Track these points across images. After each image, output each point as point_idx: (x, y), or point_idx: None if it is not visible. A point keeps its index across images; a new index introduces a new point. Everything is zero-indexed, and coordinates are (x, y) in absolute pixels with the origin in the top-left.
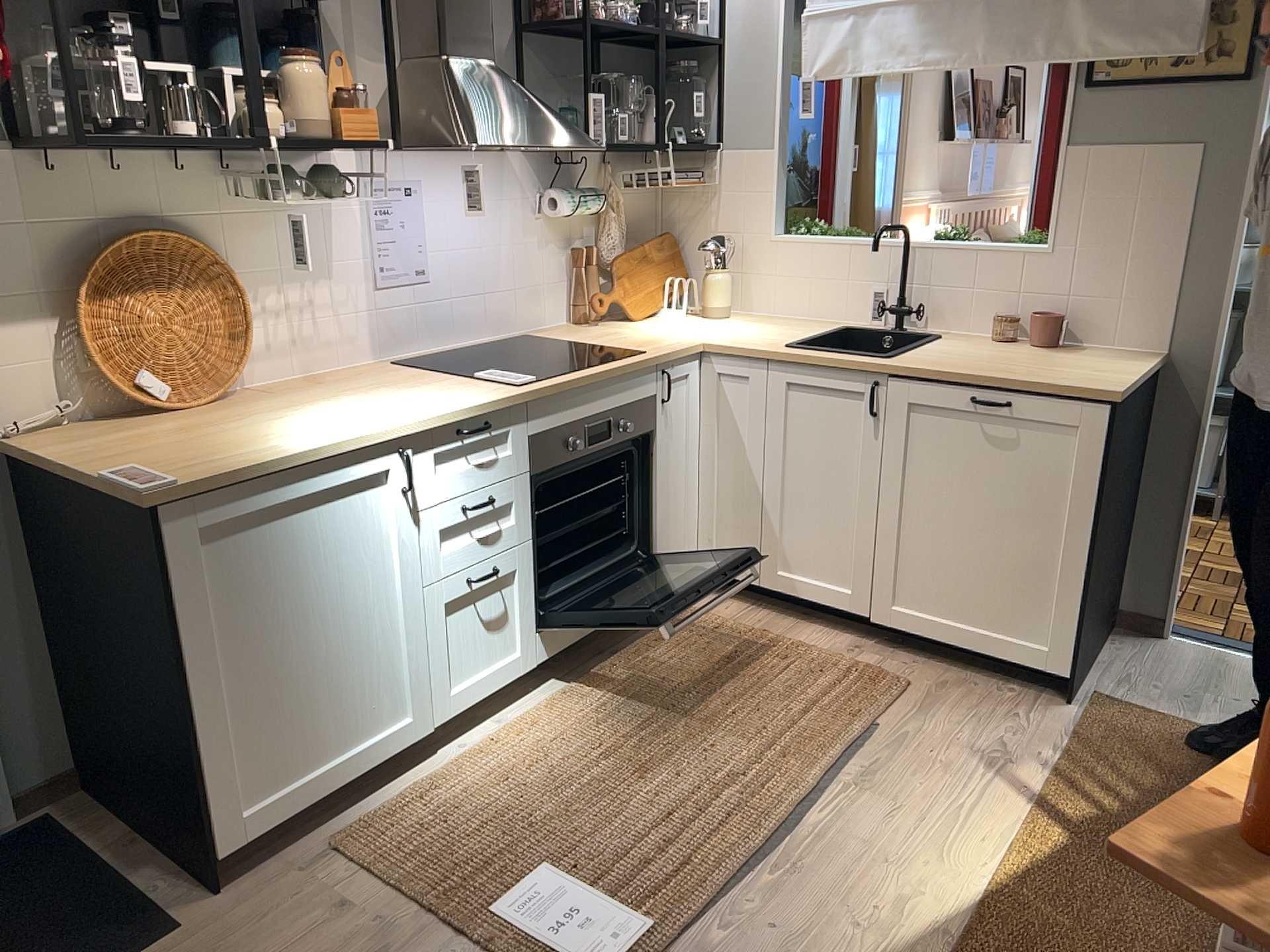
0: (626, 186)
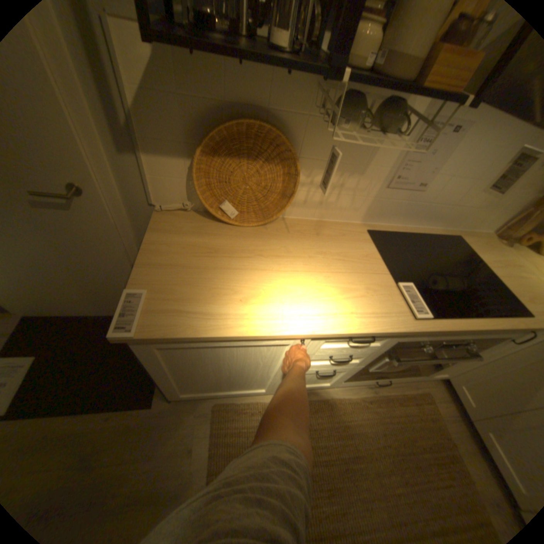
0: None
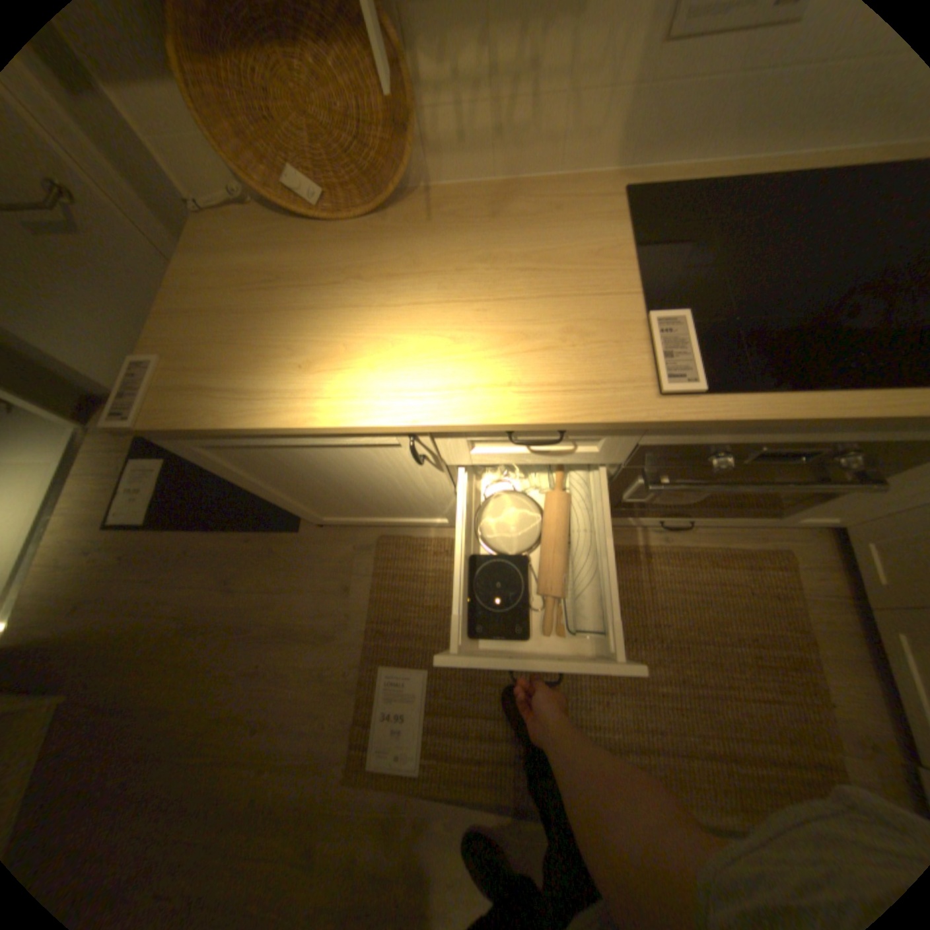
0: None
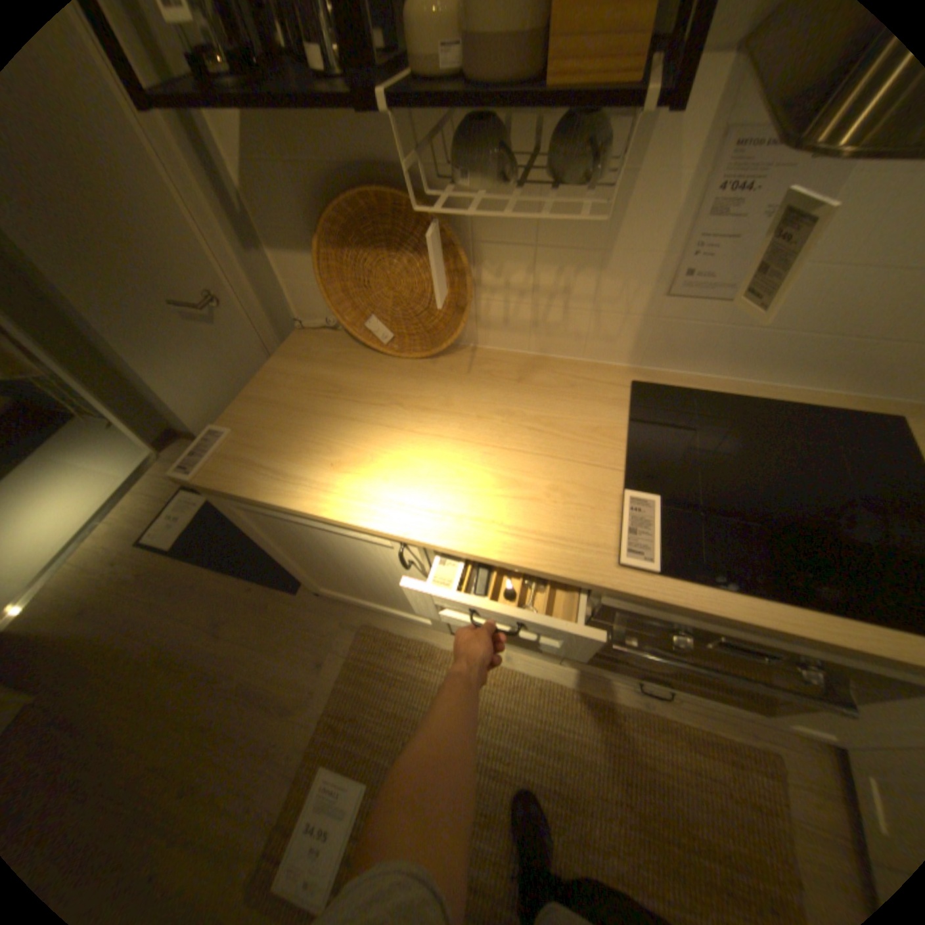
0: None
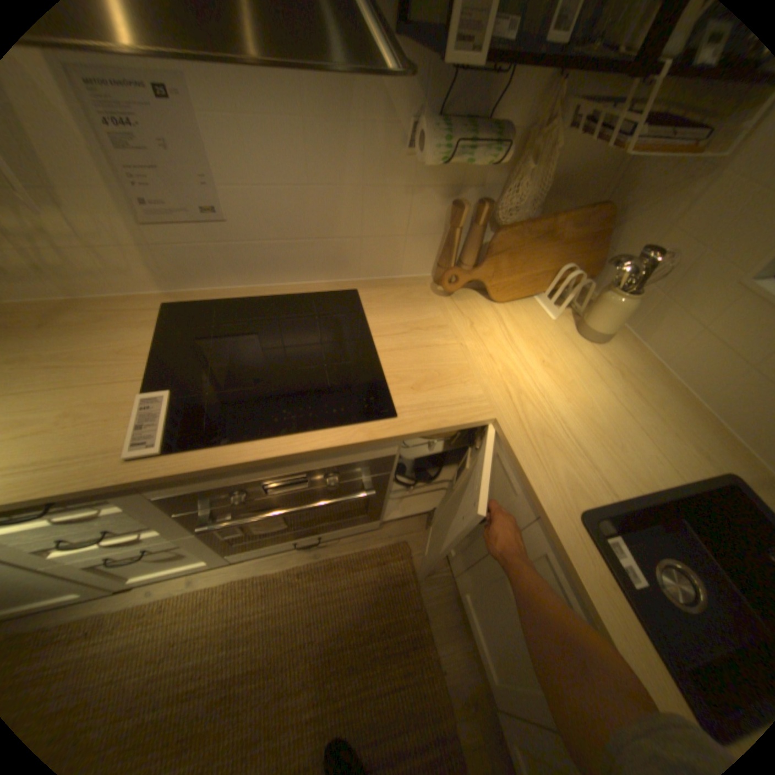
0: (579, 122)
